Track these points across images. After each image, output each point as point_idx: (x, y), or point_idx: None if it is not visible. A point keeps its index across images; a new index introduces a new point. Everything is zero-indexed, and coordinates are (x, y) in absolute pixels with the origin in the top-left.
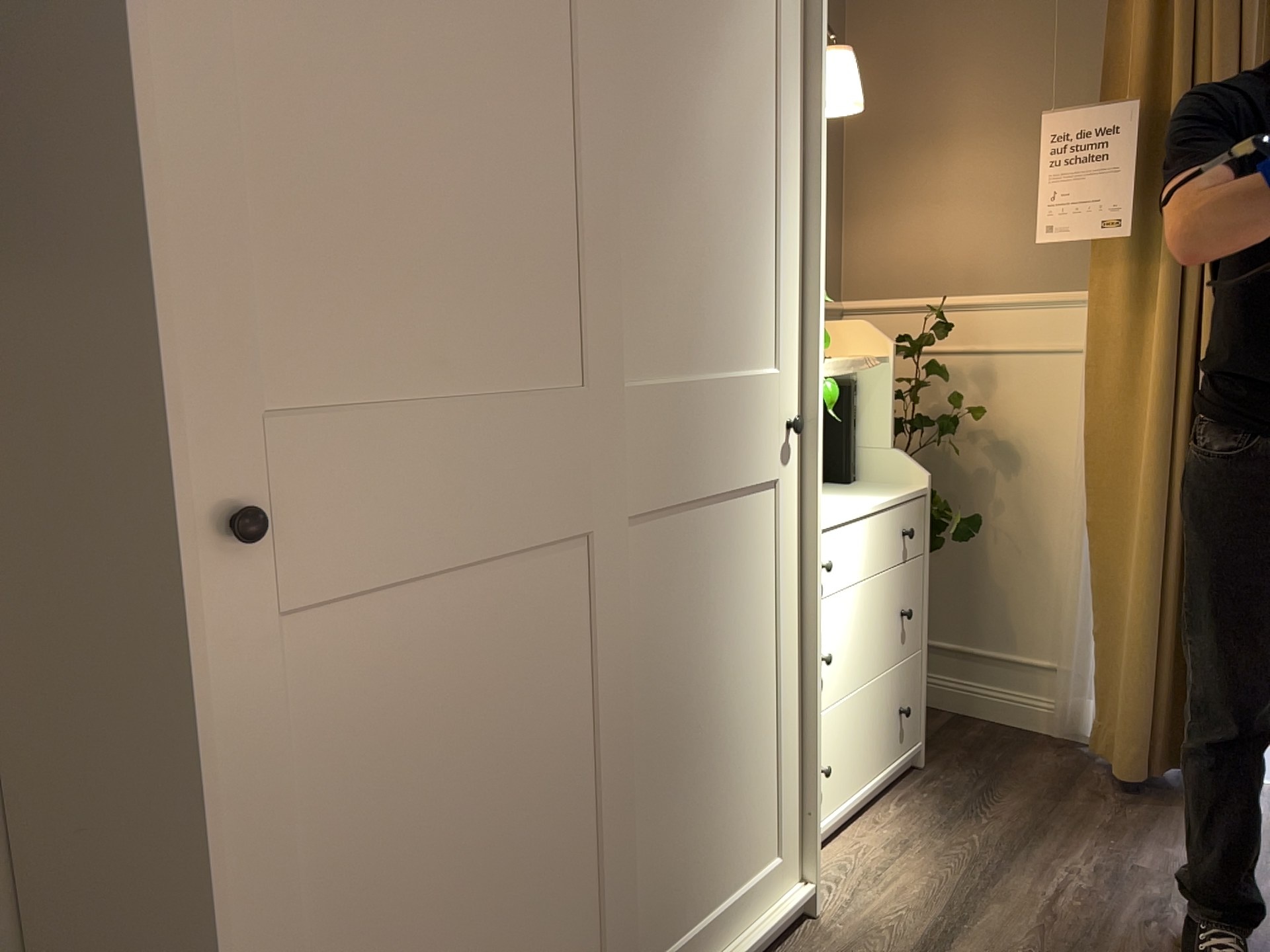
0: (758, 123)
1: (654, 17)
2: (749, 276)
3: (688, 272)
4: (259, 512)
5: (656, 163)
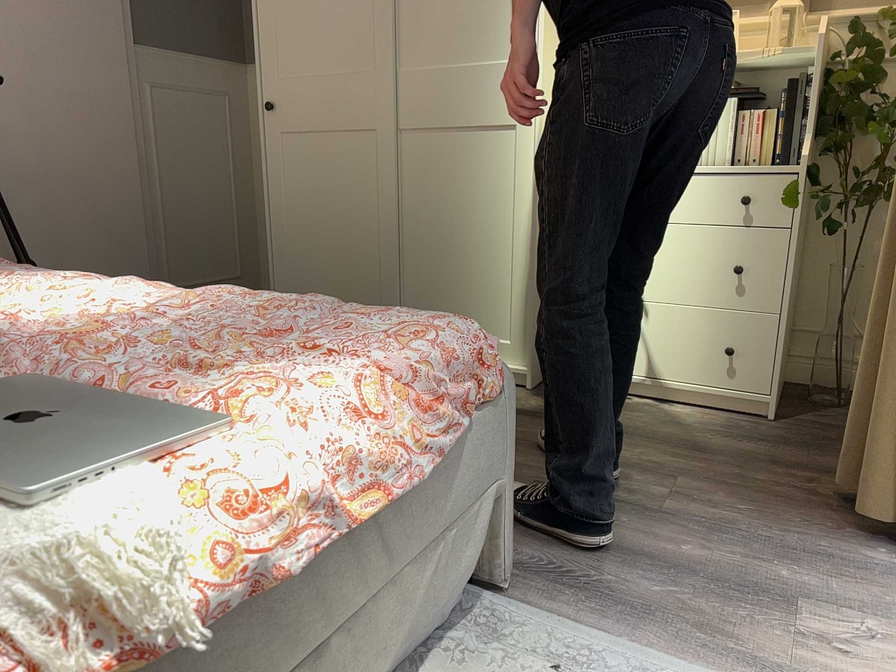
0: None
1: None
2: (495, 11)
3: (448, 17)
4: (273, 106)
5: None
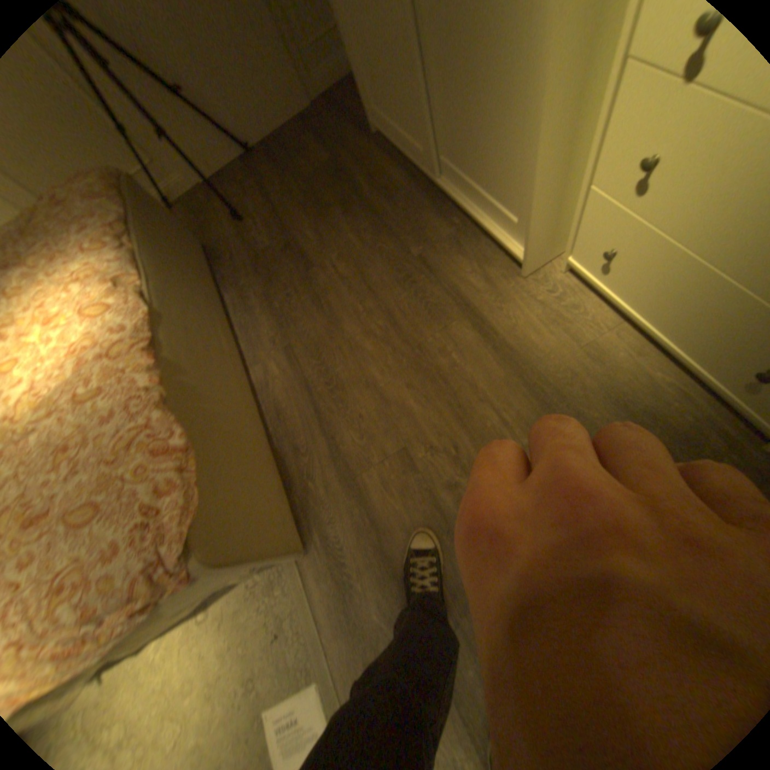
0: None
1: None
2: None
3: None
4: None
5: None
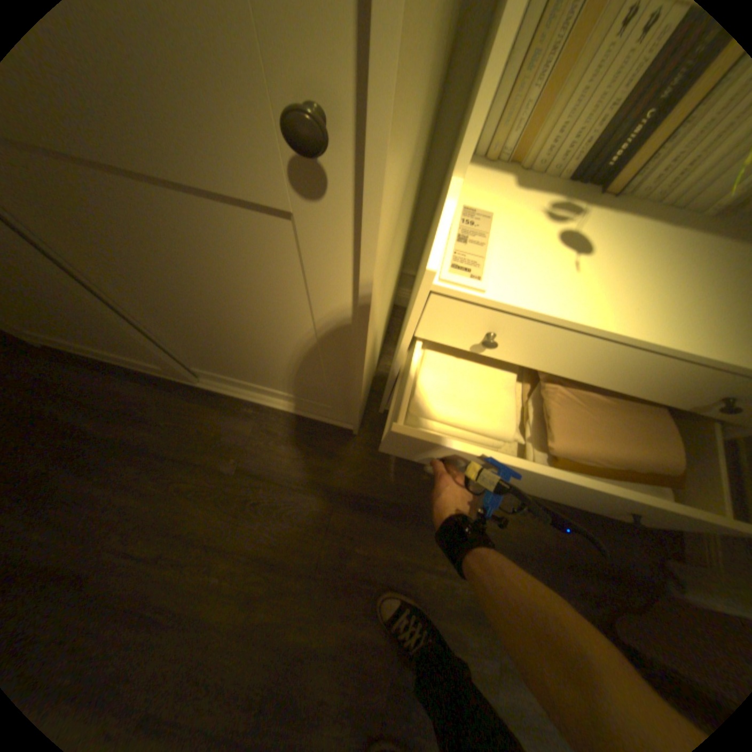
0: None
1: None
2: None
3: None
4: None
5: None
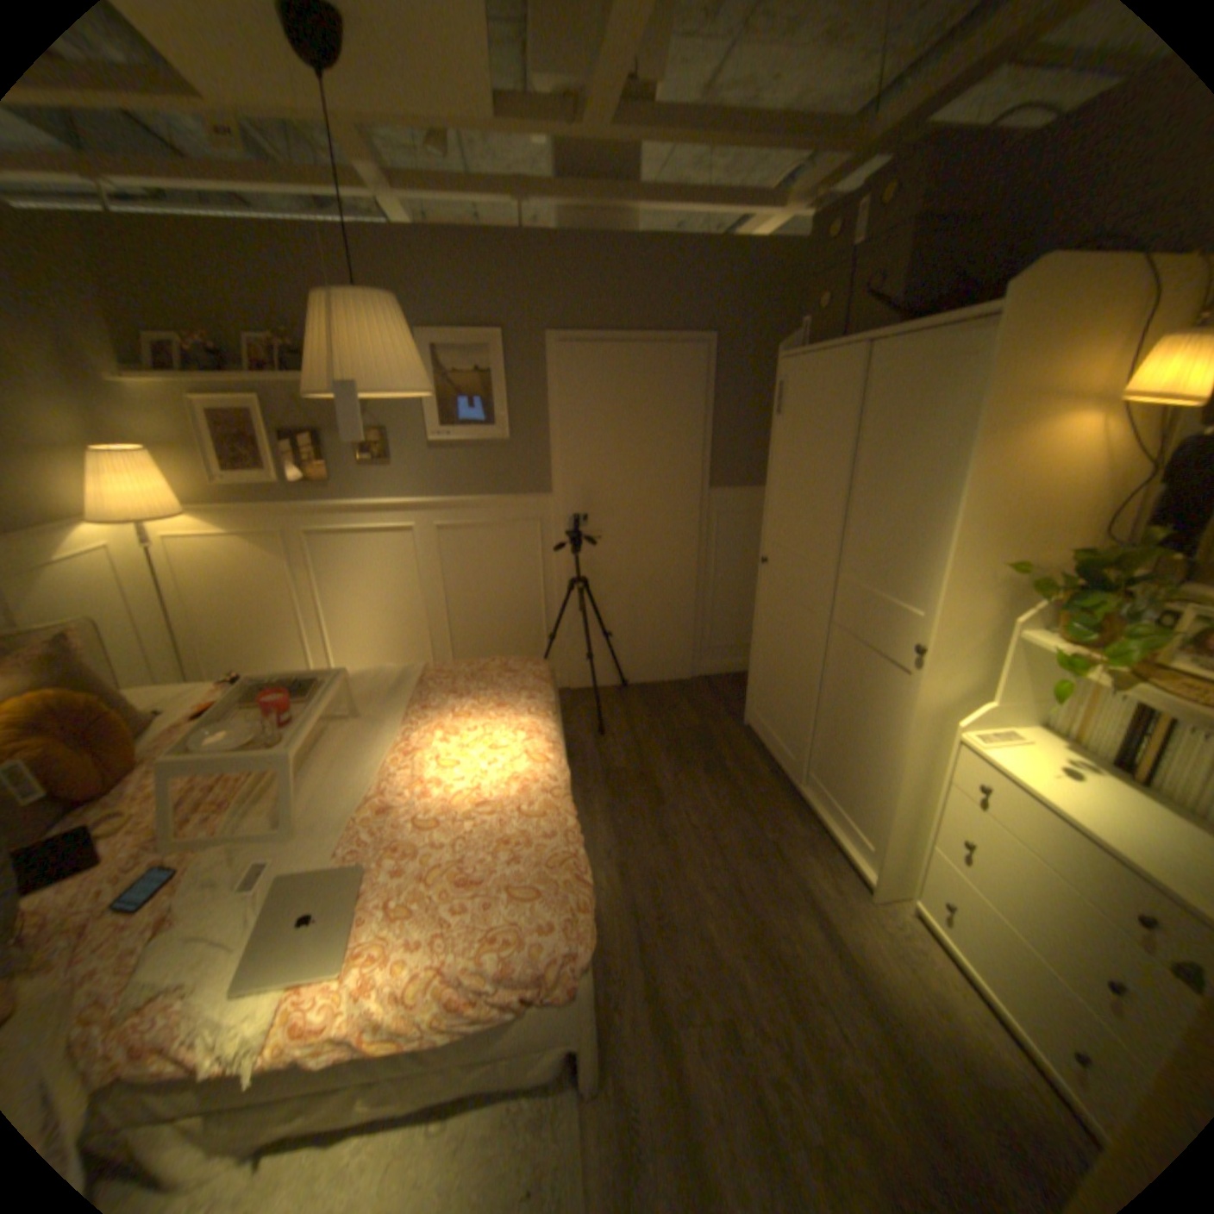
0: (937, 477)
1: (882, 436)
2: (914, 558)
3: (879, 545)
4: (763, 561)
5: (872, 497)
